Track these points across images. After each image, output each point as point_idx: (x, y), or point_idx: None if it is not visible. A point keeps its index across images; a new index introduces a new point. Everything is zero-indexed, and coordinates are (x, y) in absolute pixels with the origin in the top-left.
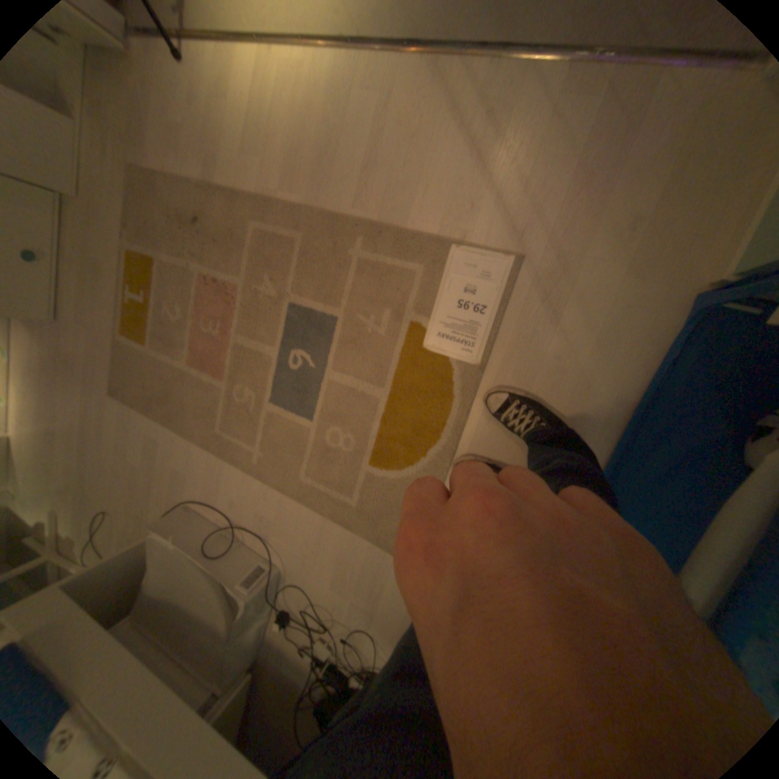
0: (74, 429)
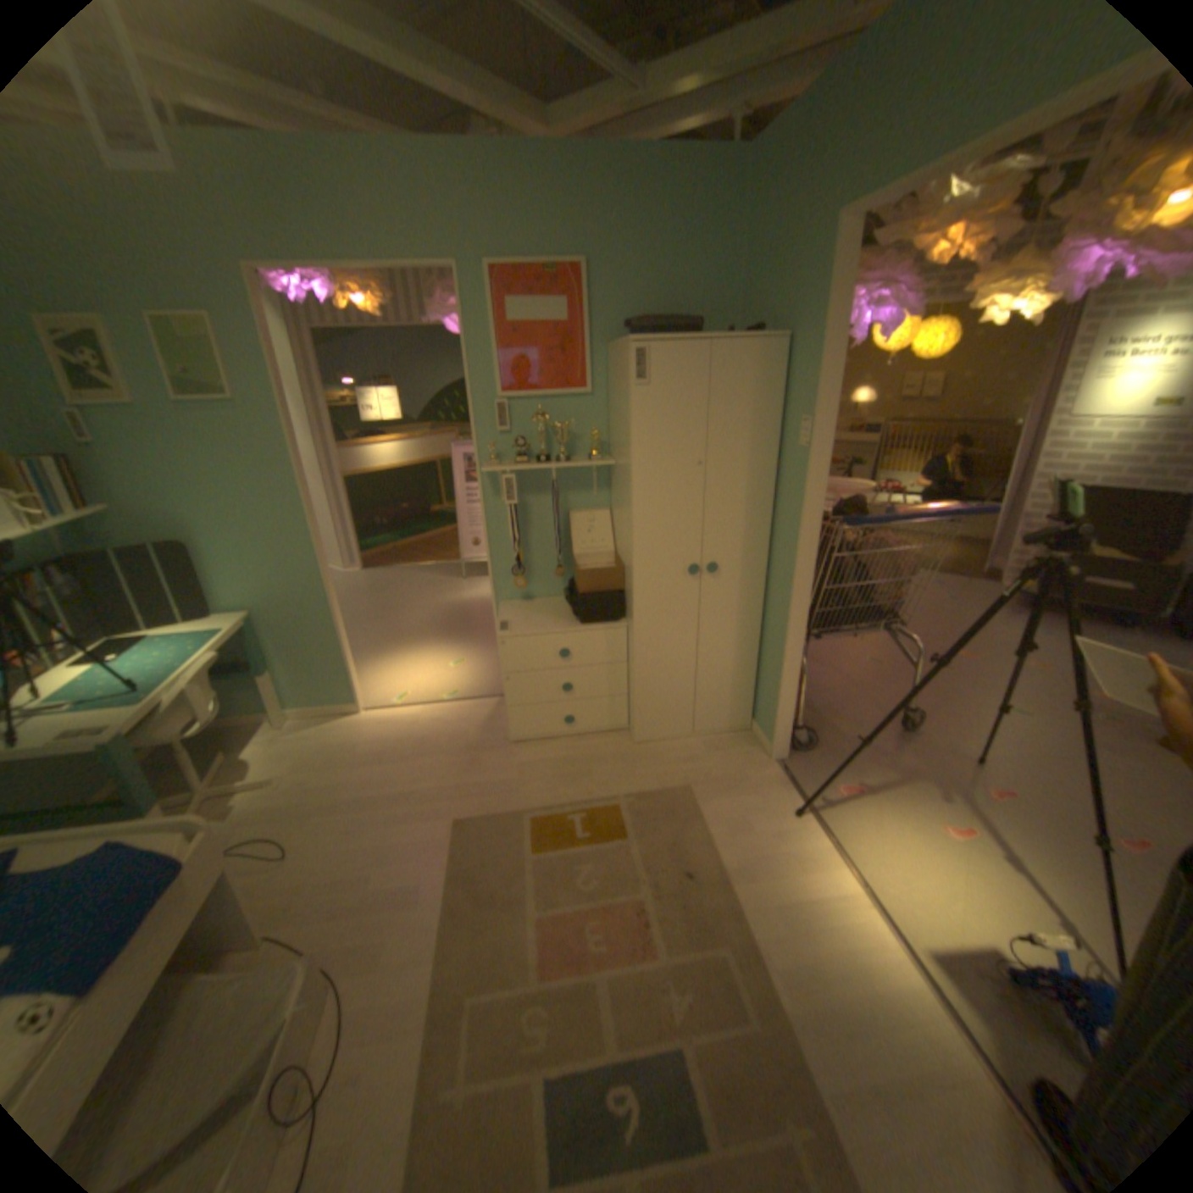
0: (393, 794)
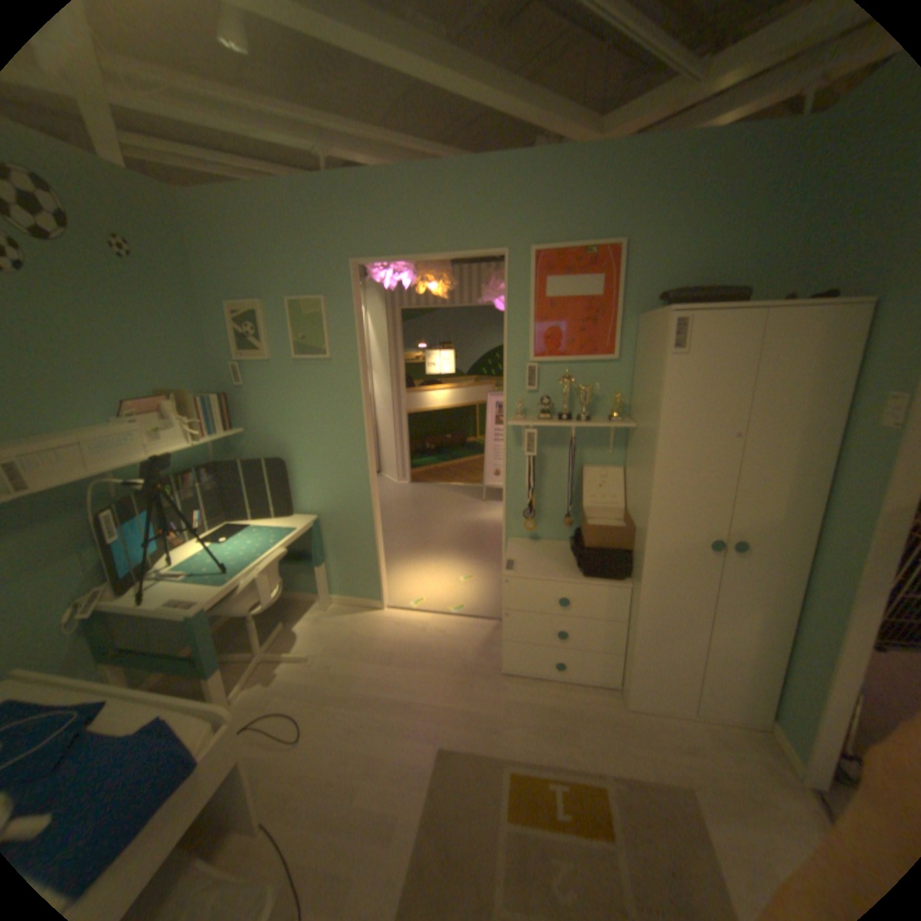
0: (394, 700)
